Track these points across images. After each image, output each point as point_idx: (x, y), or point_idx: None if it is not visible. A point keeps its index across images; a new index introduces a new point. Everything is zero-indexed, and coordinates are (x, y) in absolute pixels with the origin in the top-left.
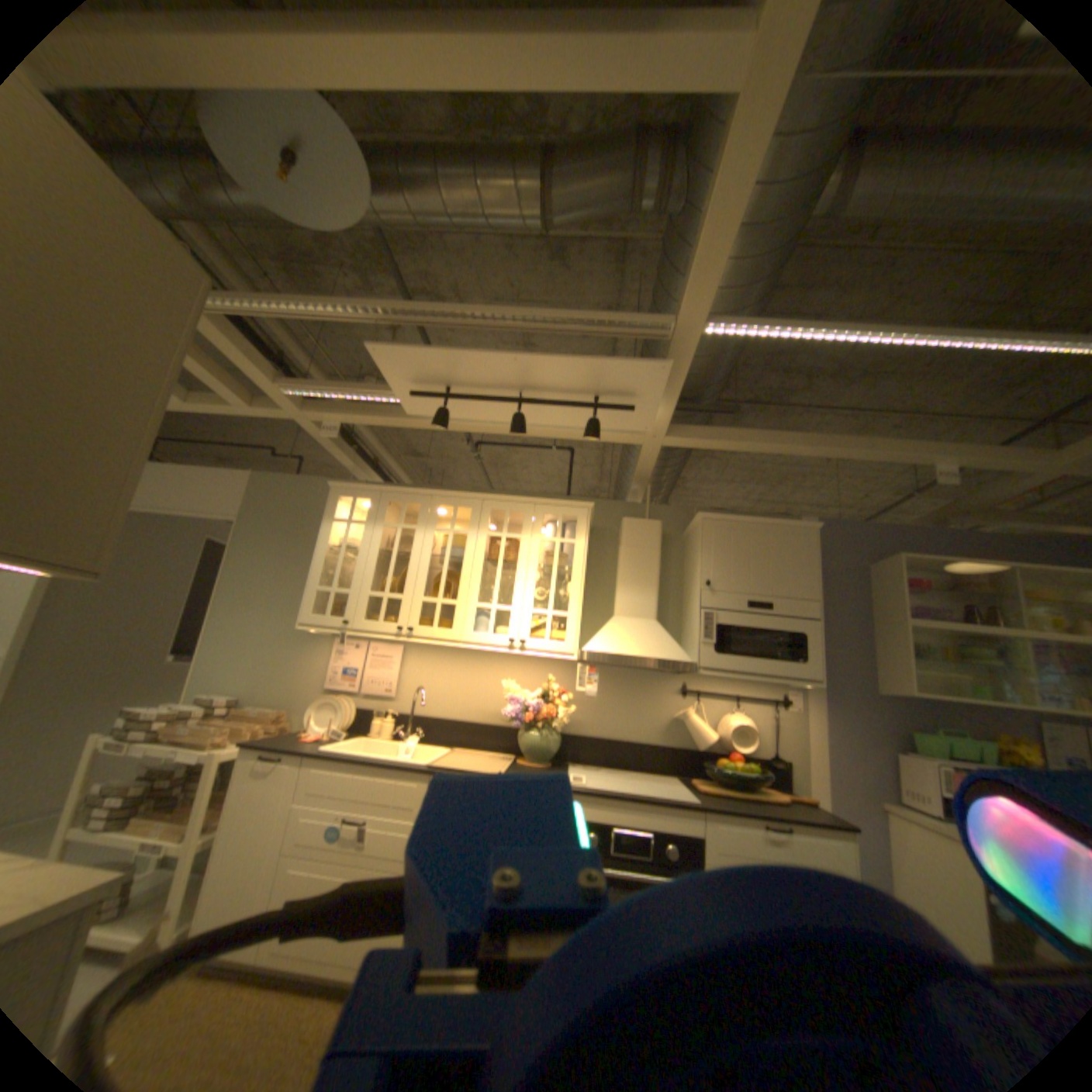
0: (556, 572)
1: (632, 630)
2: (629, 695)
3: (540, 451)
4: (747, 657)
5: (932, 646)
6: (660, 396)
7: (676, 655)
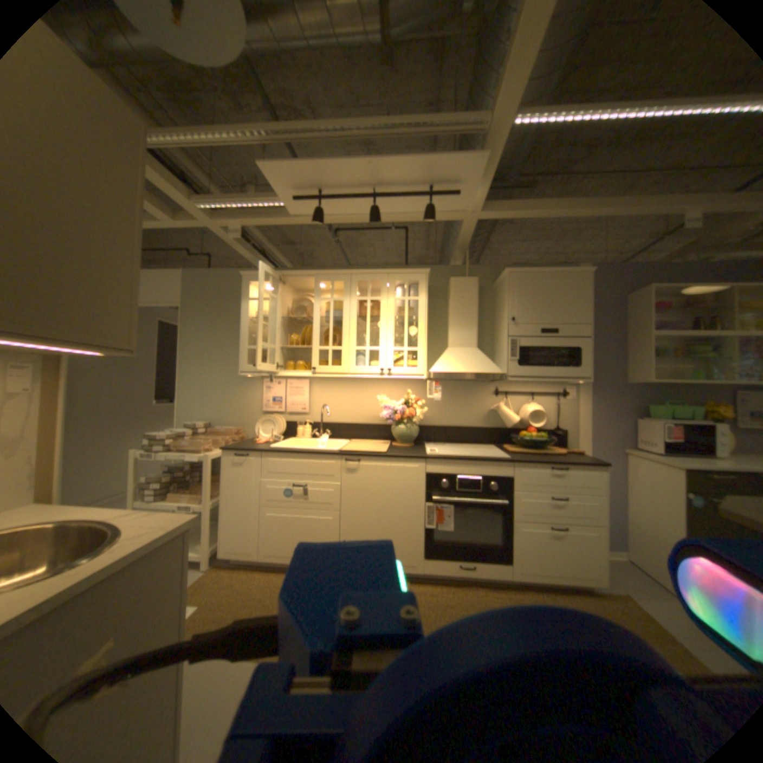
0: (406, 321)
1: (461, 356)
2: (460, 398)
3: (382, 231)
4: (539, 367)
5: (666, 348)
6: (479, 181)
7: (491, 369)
